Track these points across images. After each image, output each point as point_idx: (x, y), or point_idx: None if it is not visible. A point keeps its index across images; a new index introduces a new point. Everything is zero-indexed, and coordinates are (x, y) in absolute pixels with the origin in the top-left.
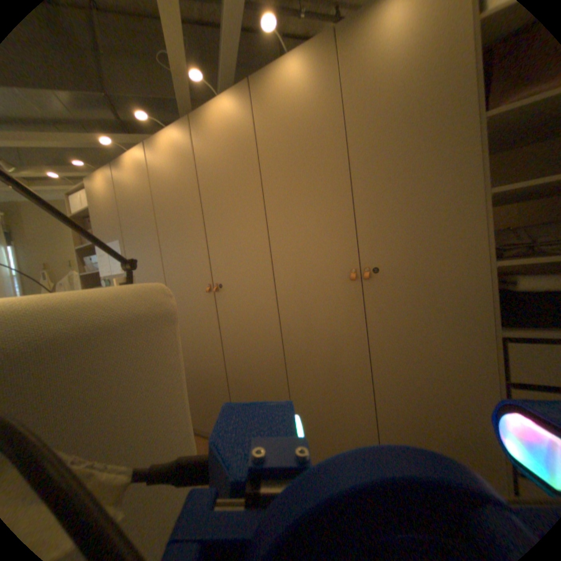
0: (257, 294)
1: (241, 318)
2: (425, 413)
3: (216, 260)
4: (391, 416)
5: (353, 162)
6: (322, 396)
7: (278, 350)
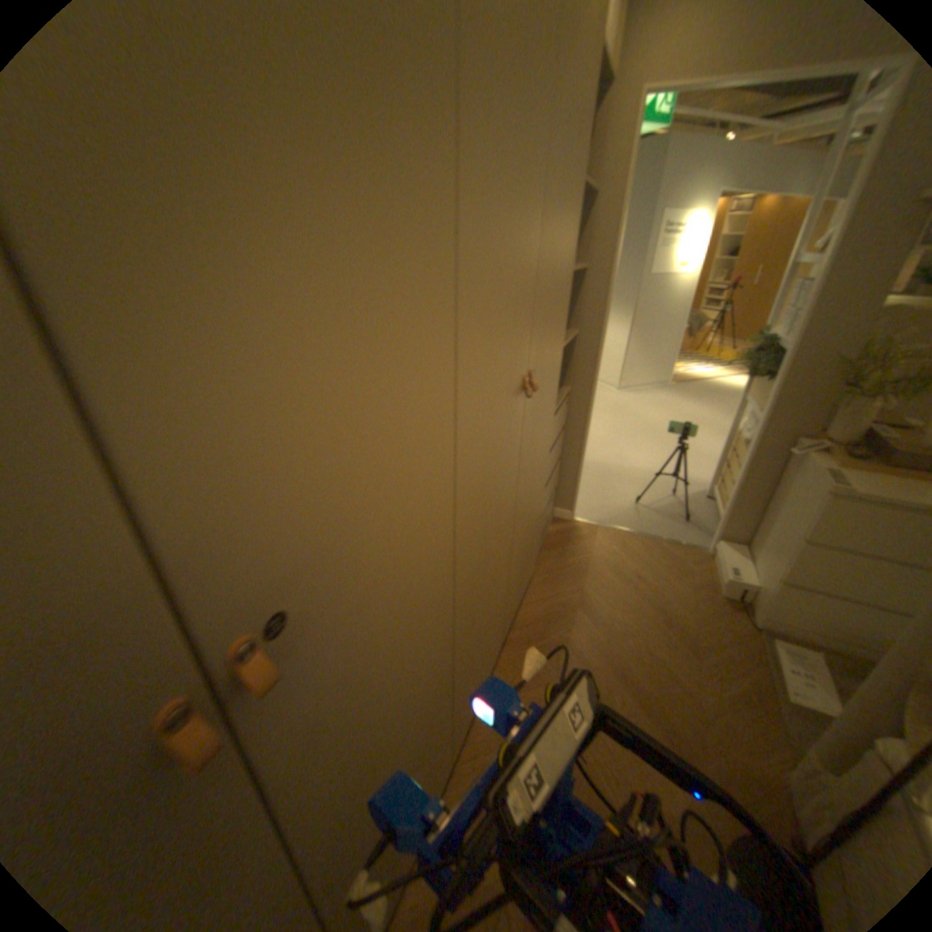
0: (429, 522)
1: (386, 649)
2: (530, 527)
3: (246, 476)
4: (518, 558)
5: (554, 158)
6: (486, 615)
7: (453, 620)
